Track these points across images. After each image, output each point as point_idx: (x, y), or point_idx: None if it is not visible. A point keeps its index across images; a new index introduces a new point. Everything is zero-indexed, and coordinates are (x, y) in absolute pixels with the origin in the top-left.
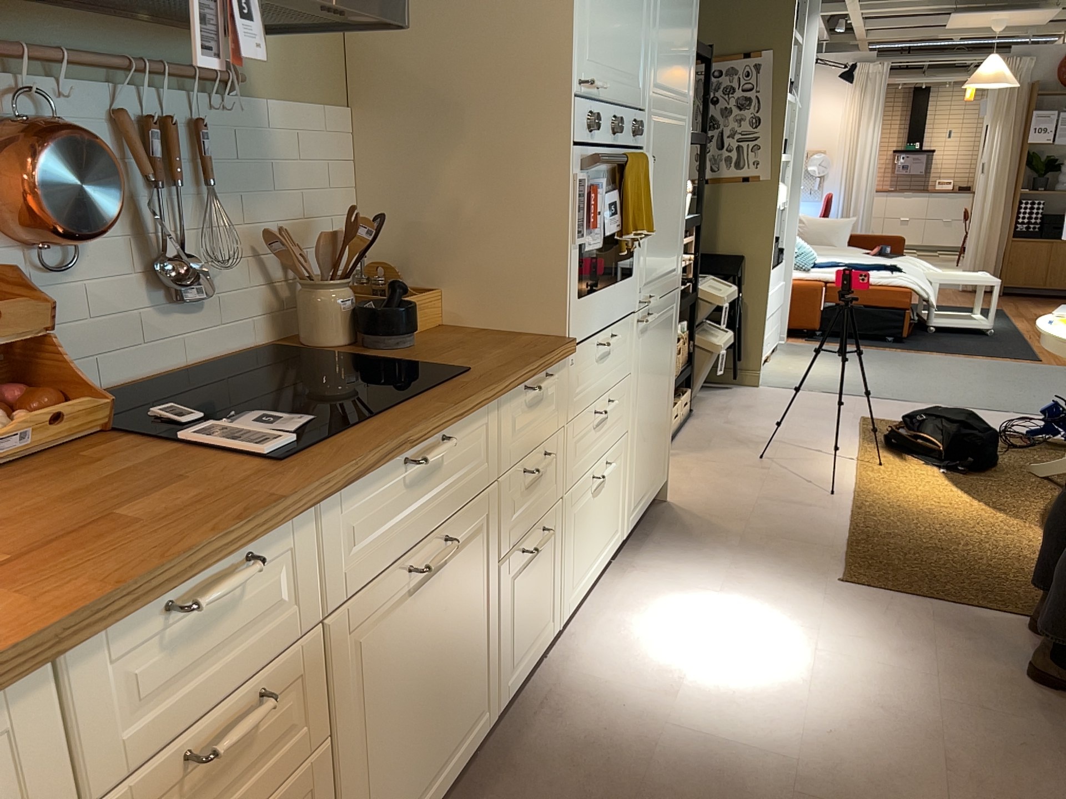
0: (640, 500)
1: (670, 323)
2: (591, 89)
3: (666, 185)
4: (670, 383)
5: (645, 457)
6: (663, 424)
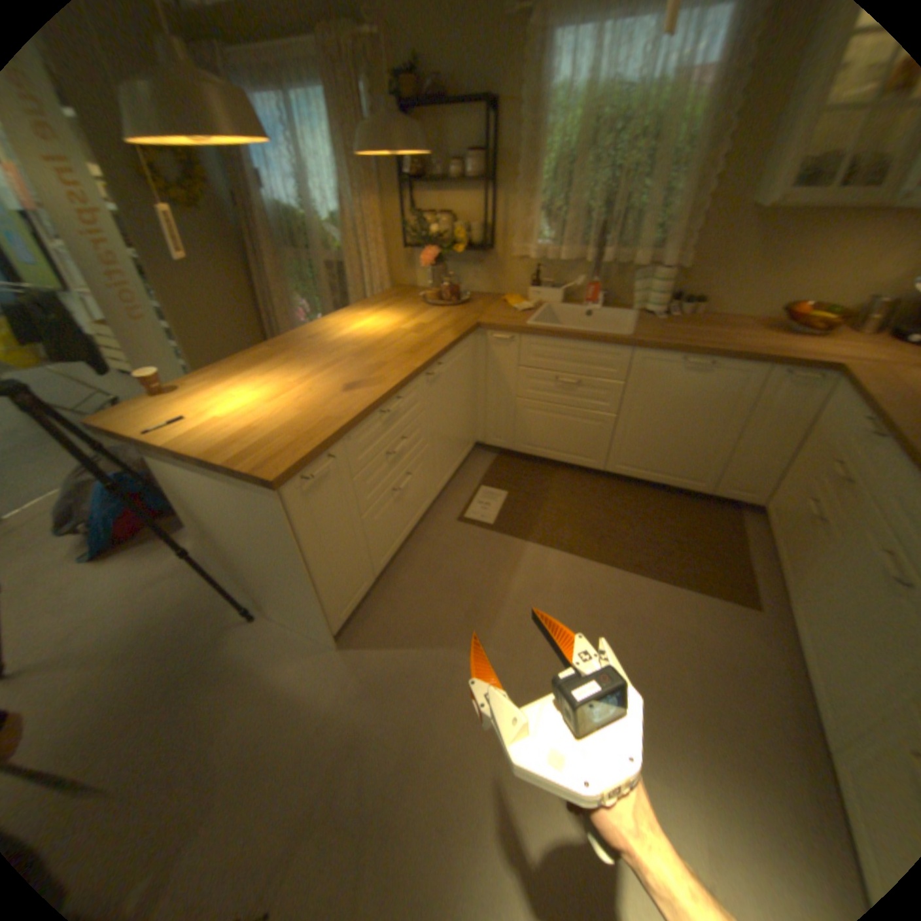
0: None
1: None
2: None
3: None
4: None
5: None
6: None
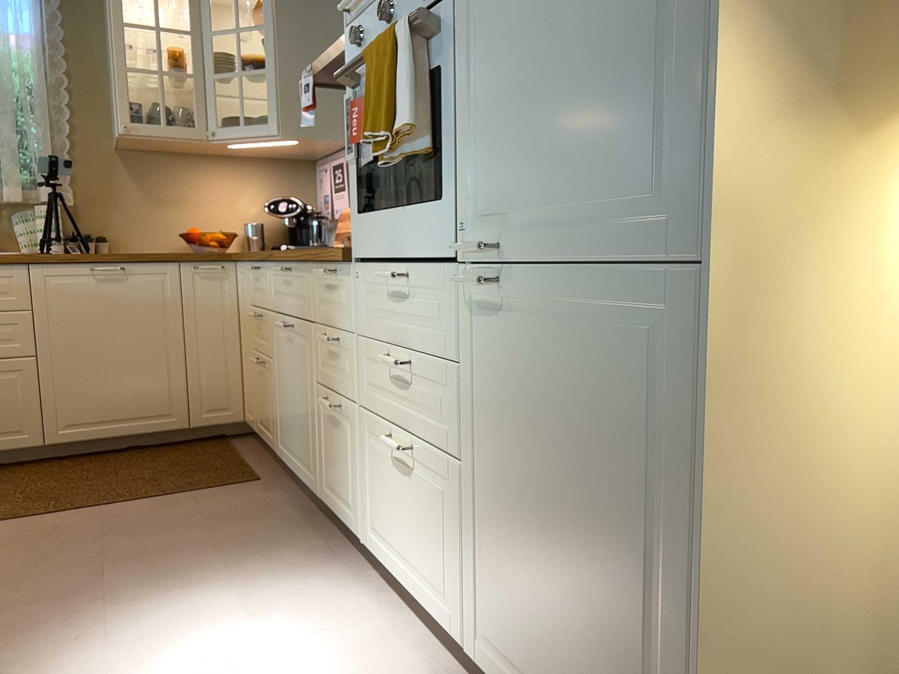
0: (516, 670)
1: (631, 358)
2: (361, 3)
3: (551, 3)
4: (676, 565)
5: (530, 603)
6: (629, 642)
